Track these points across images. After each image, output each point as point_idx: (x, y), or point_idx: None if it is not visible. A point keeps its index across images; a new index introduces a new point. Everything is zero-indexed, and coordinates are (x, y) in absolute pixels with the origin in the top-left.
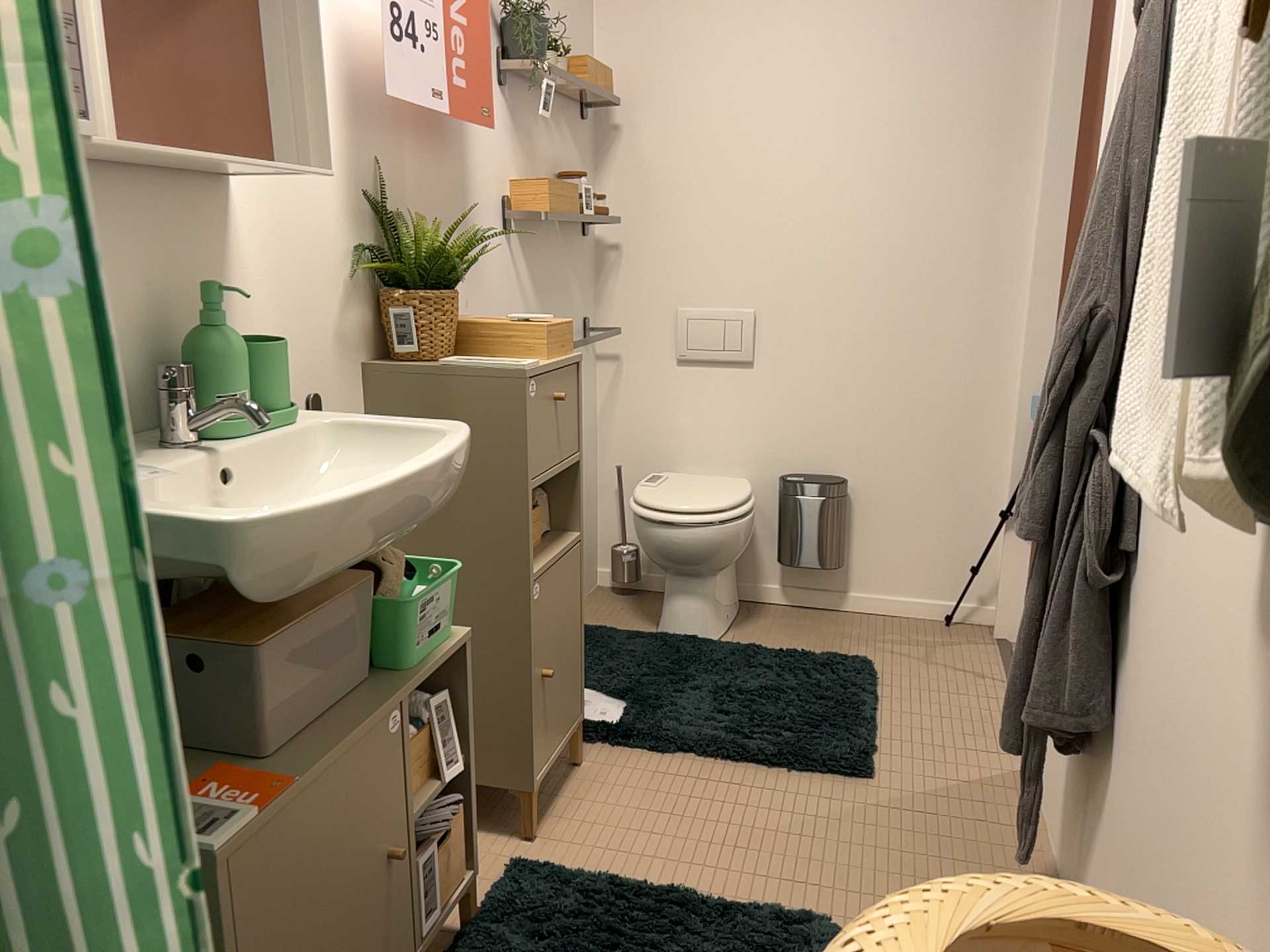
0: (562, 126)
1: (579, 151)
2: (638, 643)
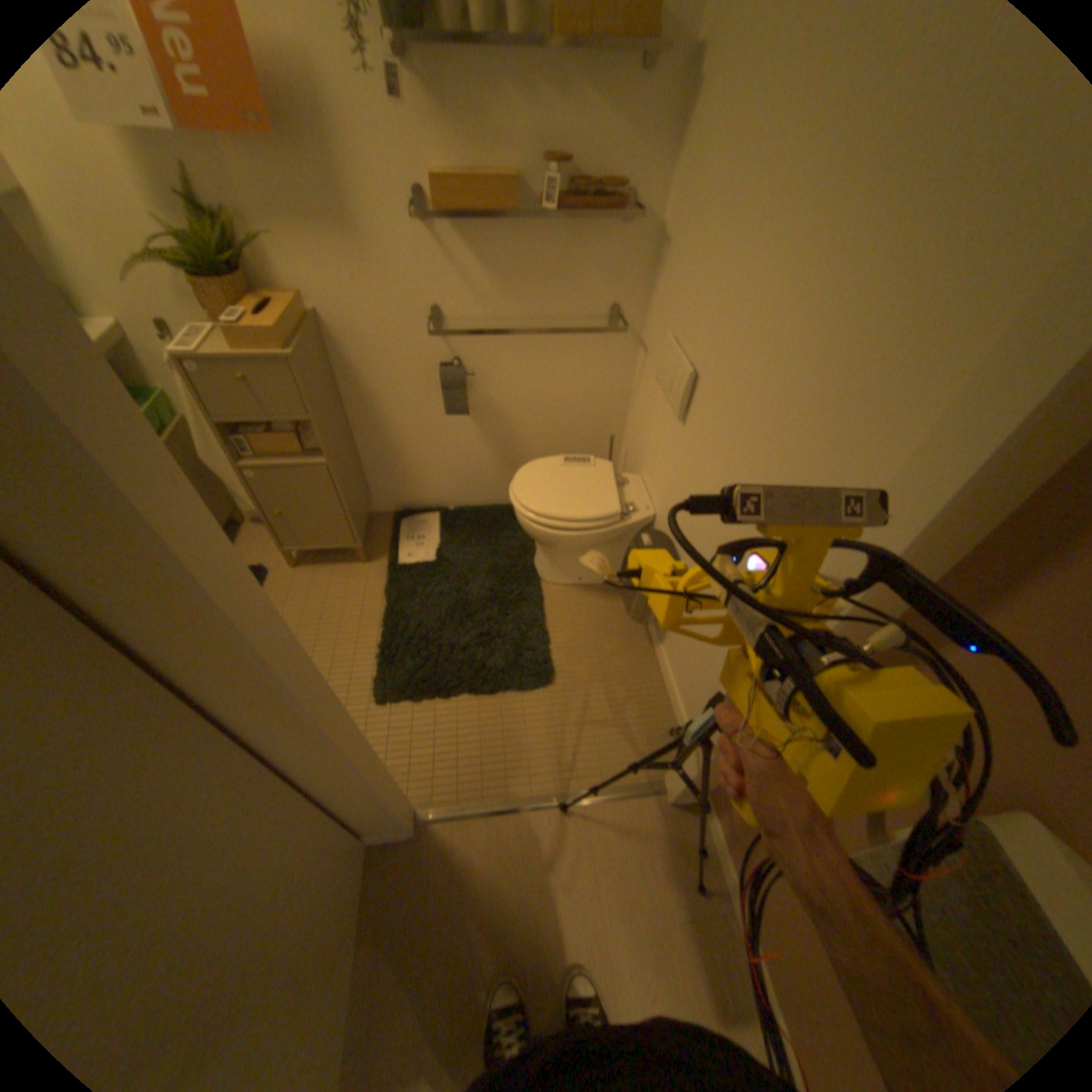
0: (575, 83)
1: (627, 113)
2: (513, 544)
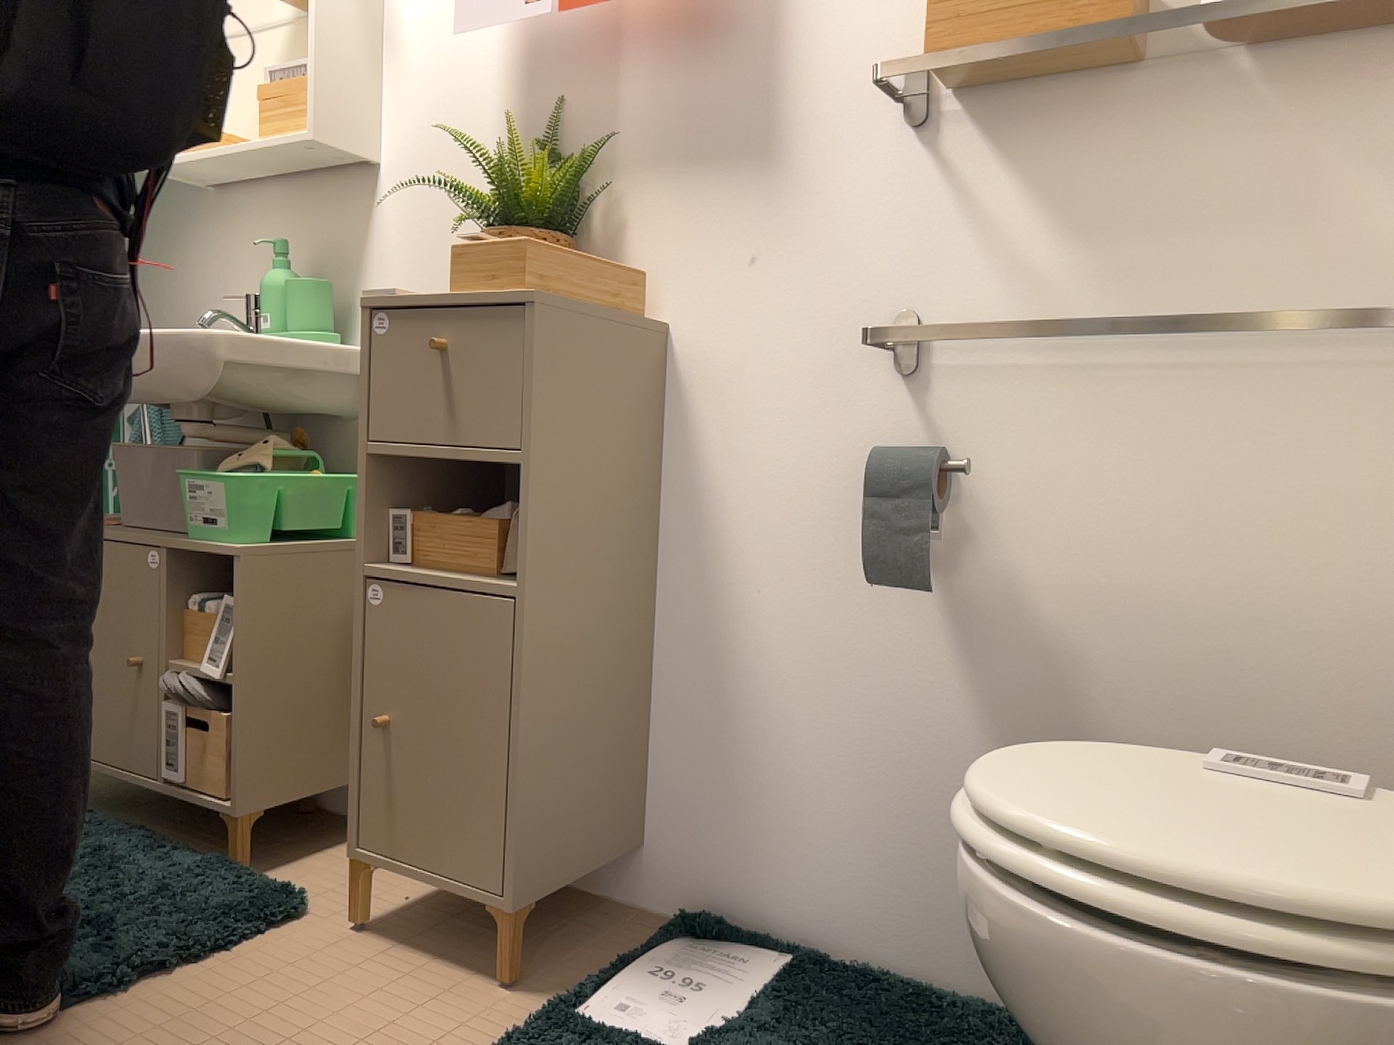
0: None
1: None
2: None
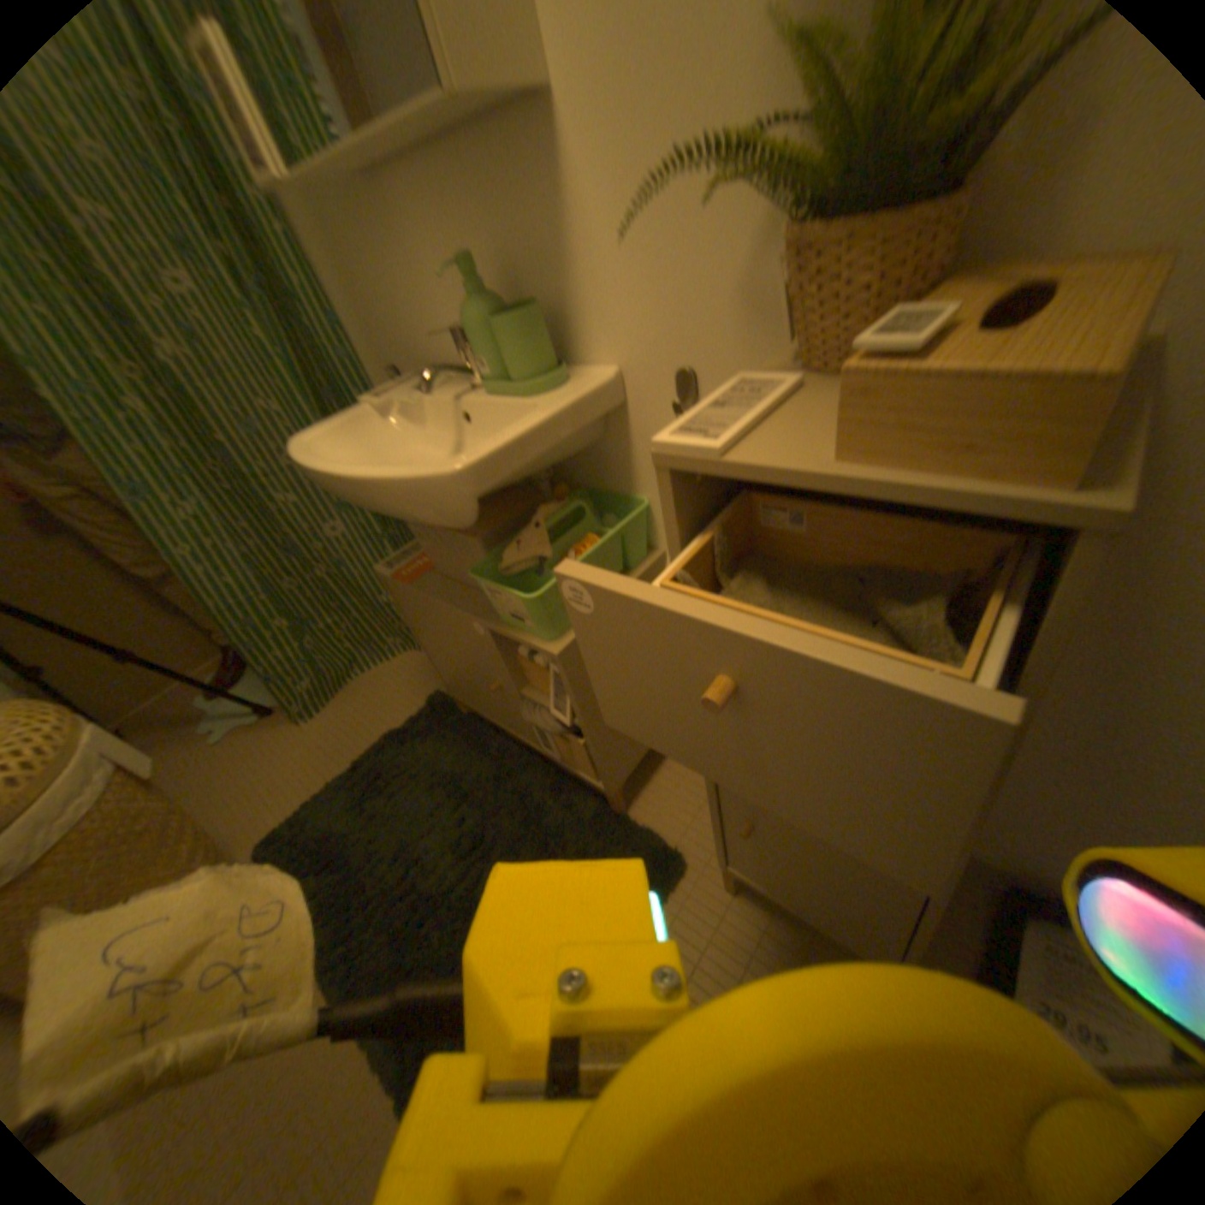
0: None
1: None
2: None
